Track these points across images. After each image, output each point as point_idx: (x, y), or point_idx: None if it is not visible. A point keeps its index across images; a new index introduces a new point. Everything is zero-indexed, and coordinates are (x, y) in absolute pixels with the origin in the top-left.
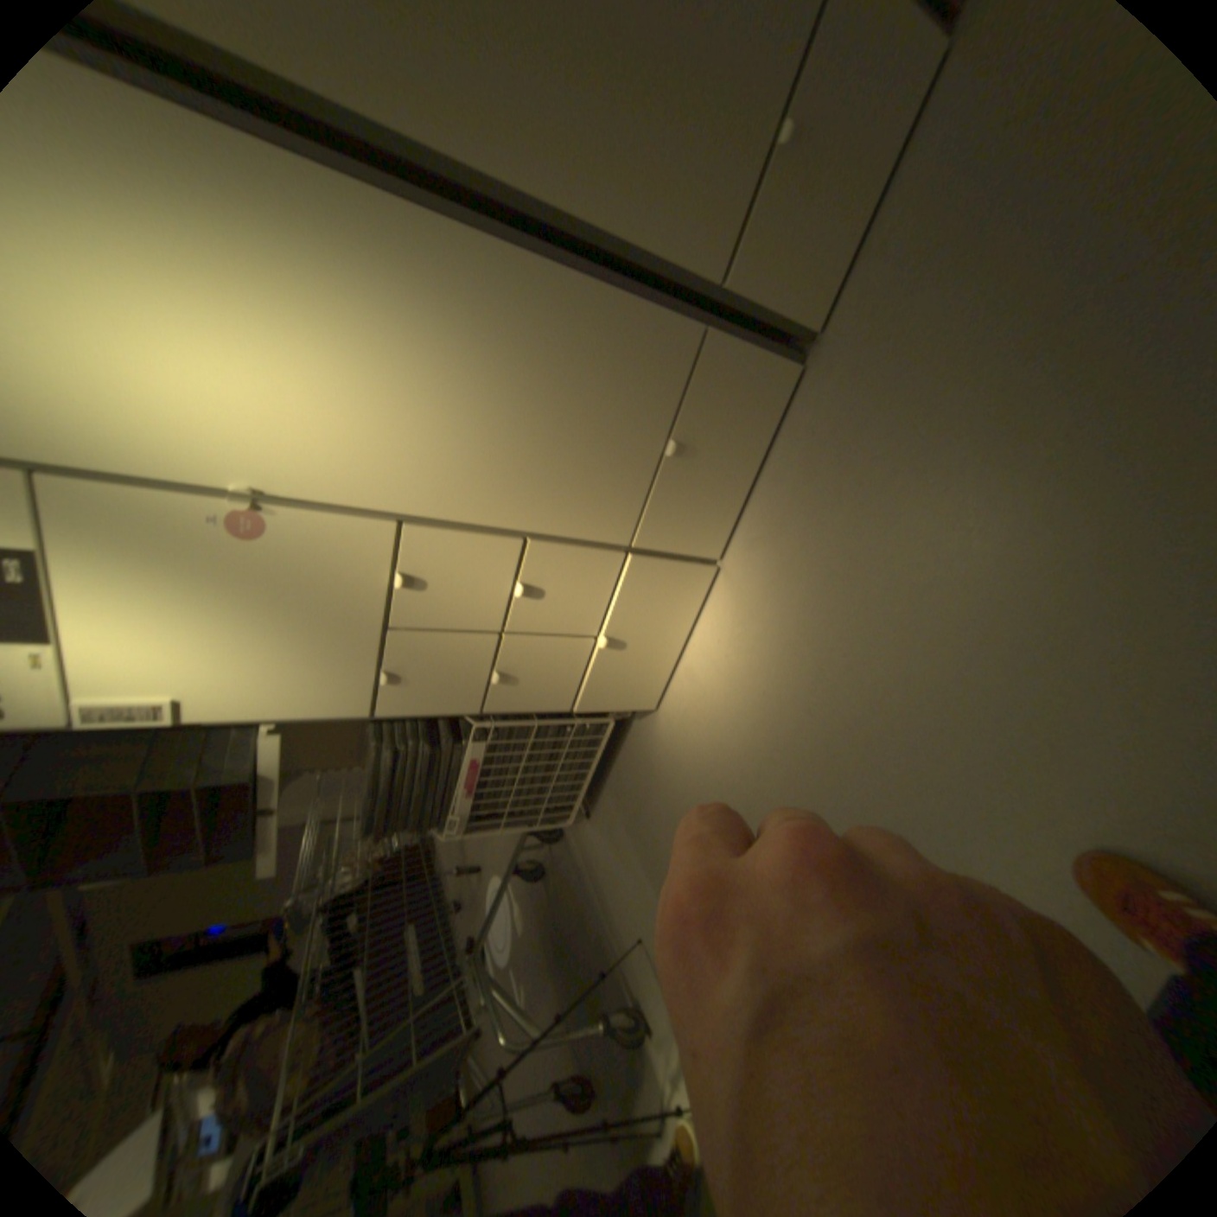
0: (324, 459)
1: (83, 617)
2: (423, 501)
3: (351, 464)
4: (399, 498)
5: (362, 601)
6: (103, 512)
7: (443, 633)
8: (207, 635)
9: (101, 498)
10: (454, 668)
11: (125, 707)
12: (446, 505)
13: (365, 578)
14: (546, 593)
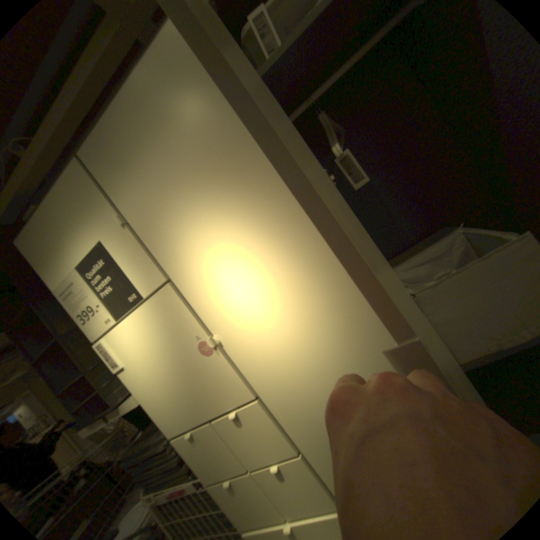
0: (252, 357)
1: (129, 324)
2: (271, 403)
3: (260, 367)
4: (264, 393)
5: (210, 406)
6: (169, 307)
7: (224, 447)
8: (153, 362)
9: (174, 303)
10: (213, 462)
11: (107, 355)
12: (279, 412)
13: (220, 401)
14: (282, 482)
